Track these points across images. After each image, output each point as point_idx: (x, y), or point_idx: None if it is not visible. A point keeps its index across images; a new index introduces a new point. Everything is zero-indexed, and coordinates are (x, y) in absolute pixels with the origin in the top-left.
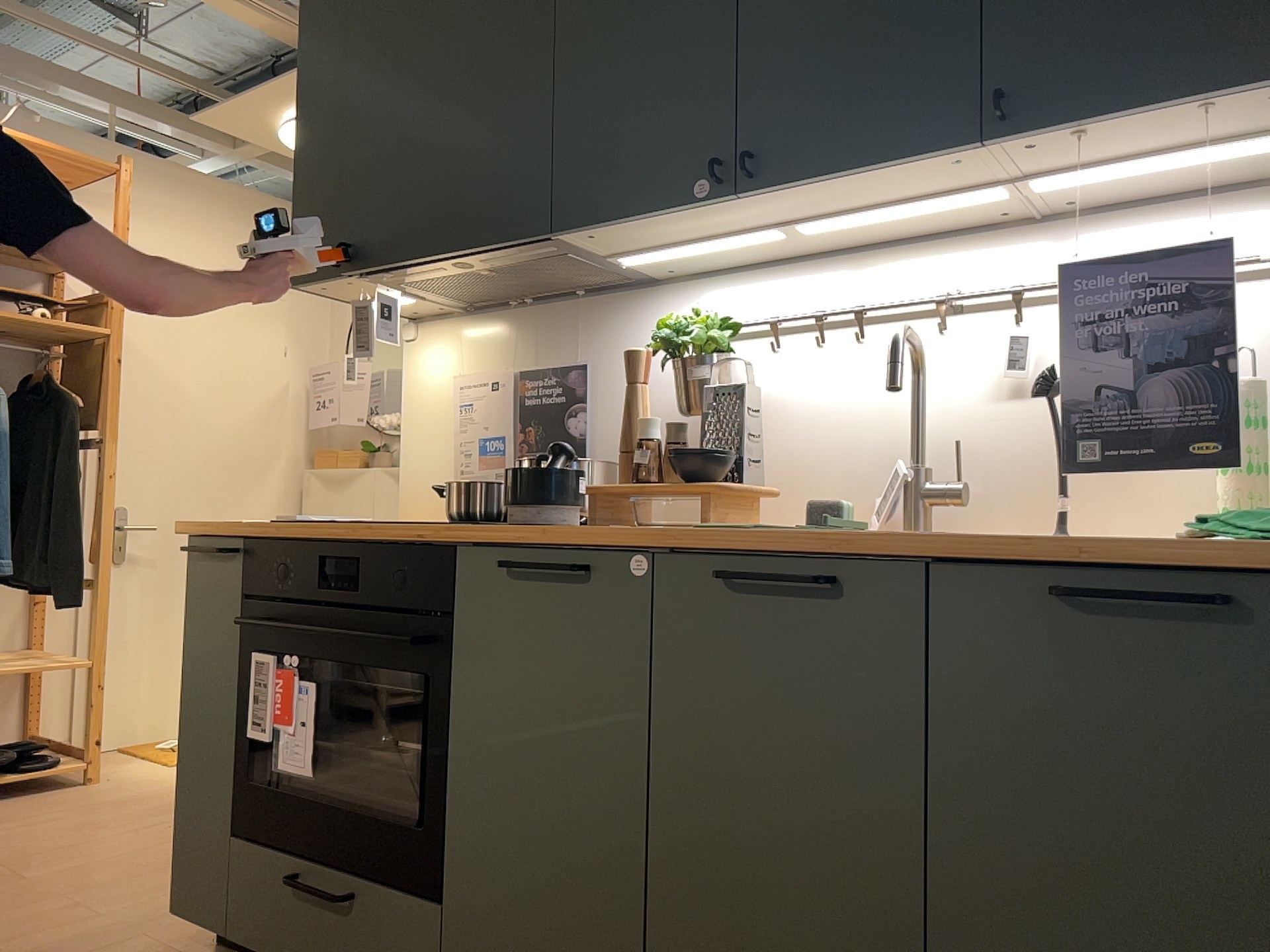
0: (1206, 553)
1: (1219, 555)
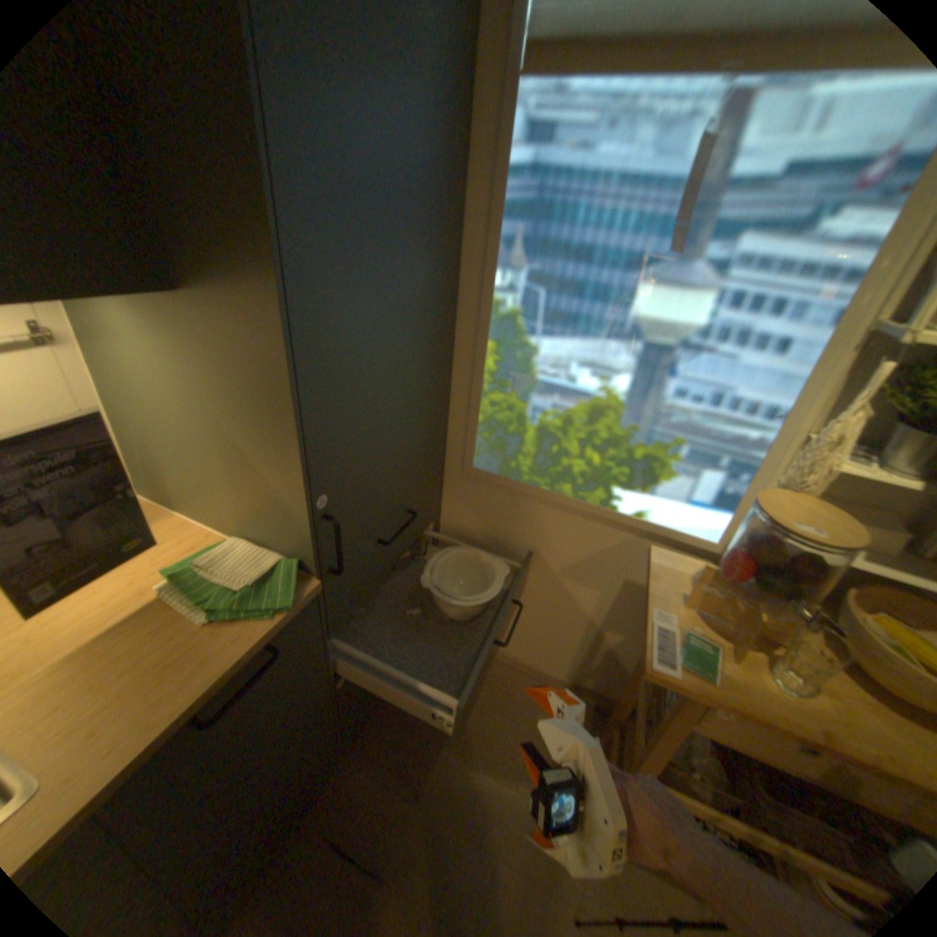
0: (263, 645)
1: (257, 636)
